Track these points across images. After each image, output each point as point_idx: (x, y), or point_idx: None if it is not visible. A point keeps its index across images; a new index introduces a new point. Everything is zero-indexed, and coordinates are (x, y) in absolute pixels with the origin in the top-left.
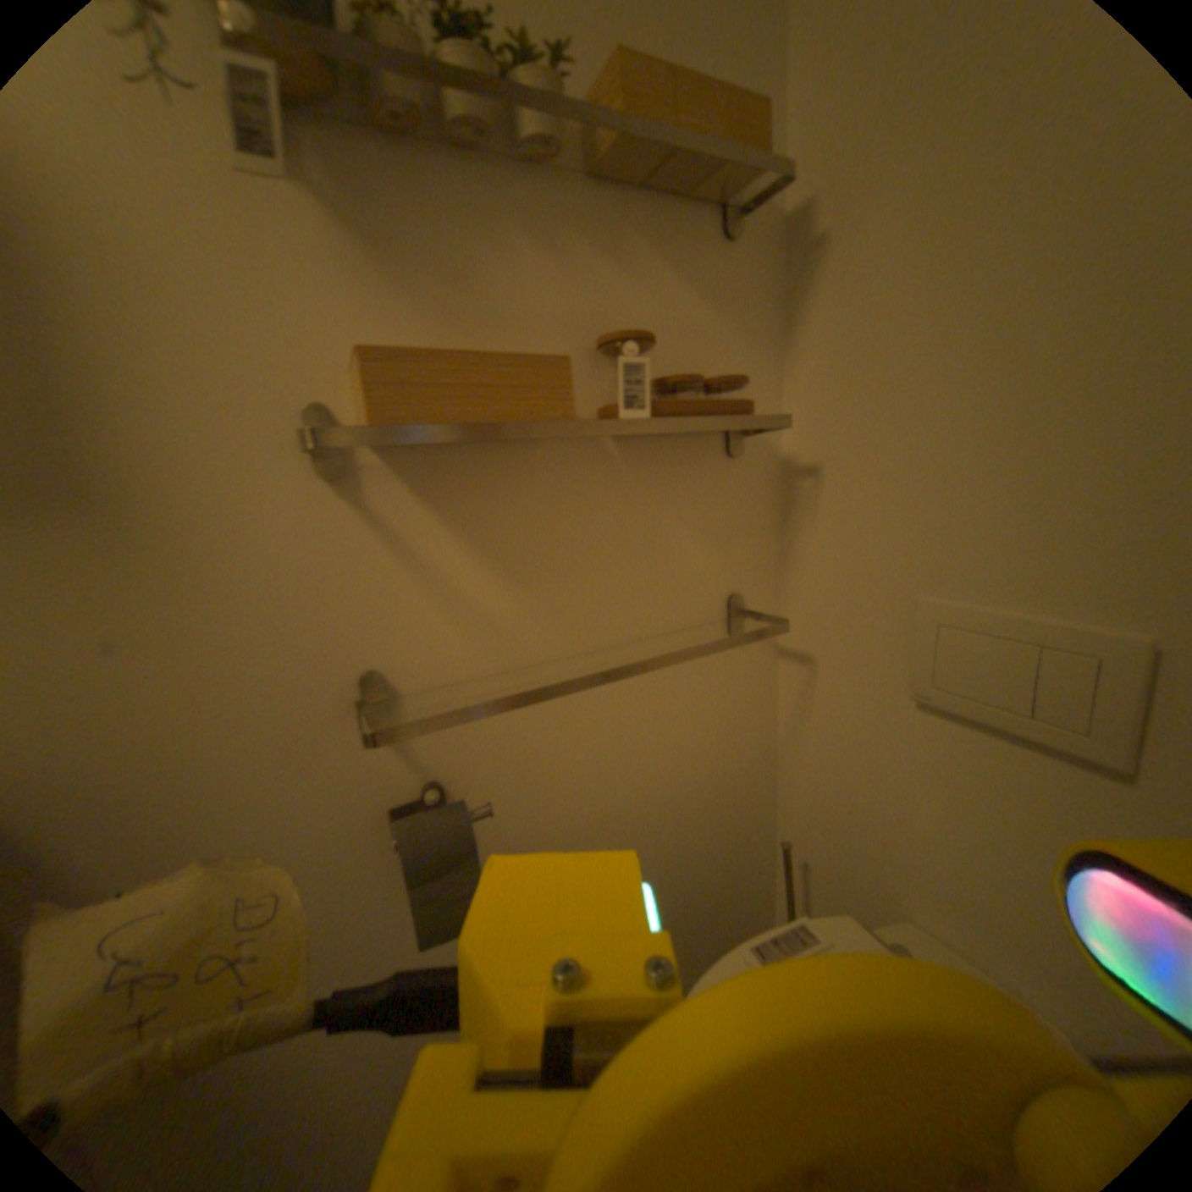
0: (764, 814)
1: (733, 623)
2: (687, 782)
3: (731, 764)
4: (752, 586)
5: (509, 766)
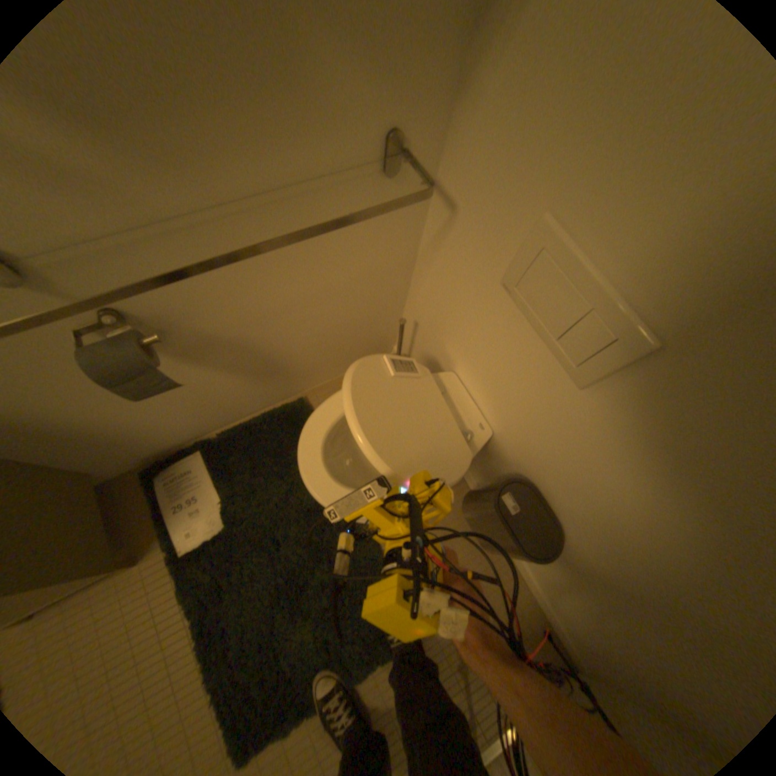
0: (394, 294)
1: (390, 153)
2: (334, 285)
3: (371, 271)
4: (411, 119)
5: (167, 293)
